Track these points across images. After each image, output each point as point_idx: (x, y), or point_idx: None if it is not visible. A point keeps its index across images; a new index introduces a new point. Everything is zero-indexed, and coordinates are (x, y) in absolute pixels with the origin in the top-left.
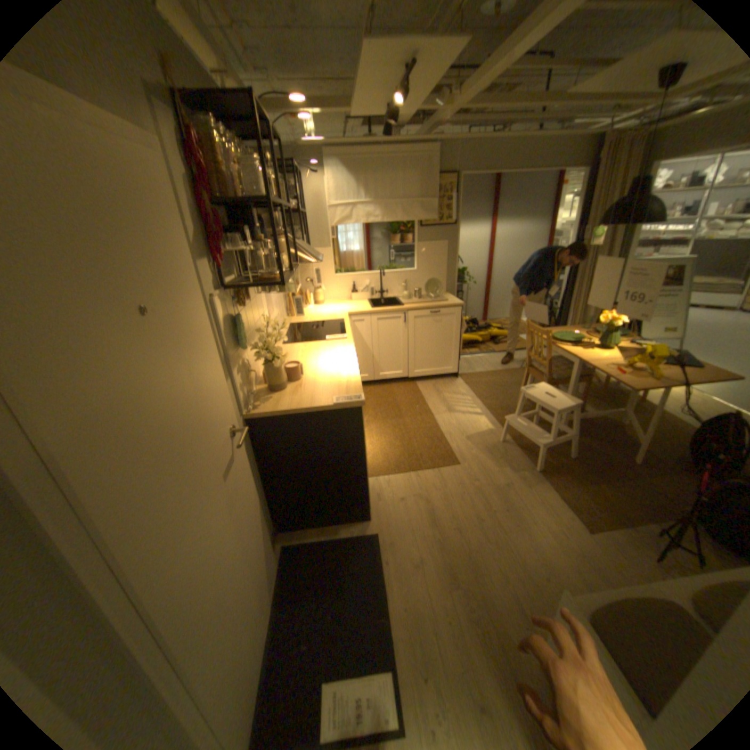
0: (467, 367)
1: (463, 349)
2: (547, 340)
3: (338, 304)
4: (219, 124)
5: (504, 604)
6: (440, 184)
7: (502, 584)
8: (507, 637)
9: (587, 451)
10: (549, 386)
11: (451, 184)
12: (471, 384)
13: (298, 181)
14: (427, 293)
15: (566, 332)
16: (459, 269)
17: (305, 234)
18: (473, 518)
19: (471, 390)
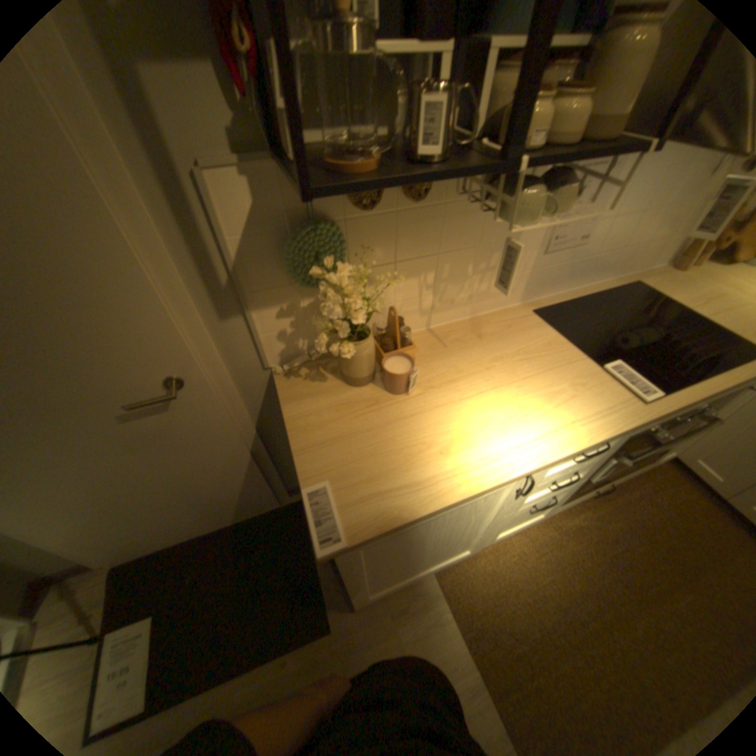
0: None
1: None
2: None
3: None
4: None
5: None
6: None
7: None
8: None
9: None
10: None
11: None
12: None
13: None
14: None
15: None
16: None
17: None
18: None
19: None
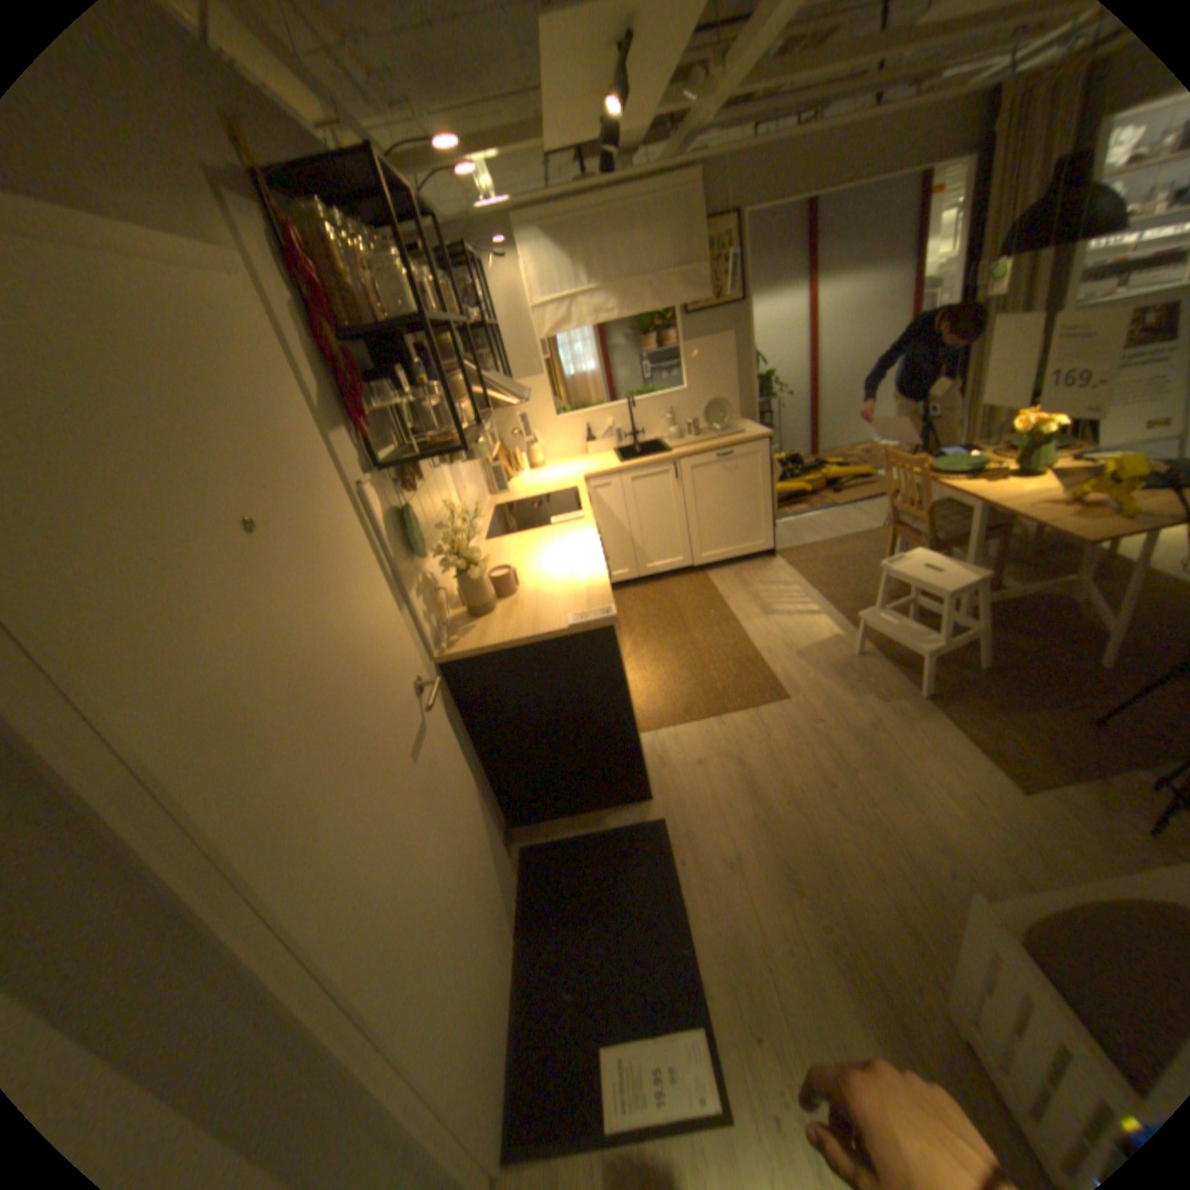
0: (790, 537)
1: (782, 509)
2: (922, 475)
3: (567, 464)
4: (332, 210)
5: (881, 917)
6: (712, 236)
7: (876, 886)
8: (890, 970)
9: (1012, 654)
10: (933, 553)
11: (729, 233)
12: (800, 565)
13: (478, 276)
14: (709, 425)
15: (955, 456)
16: (762, 375)
17: (500, 361)
18: (818, 783)
19: (801, 575)
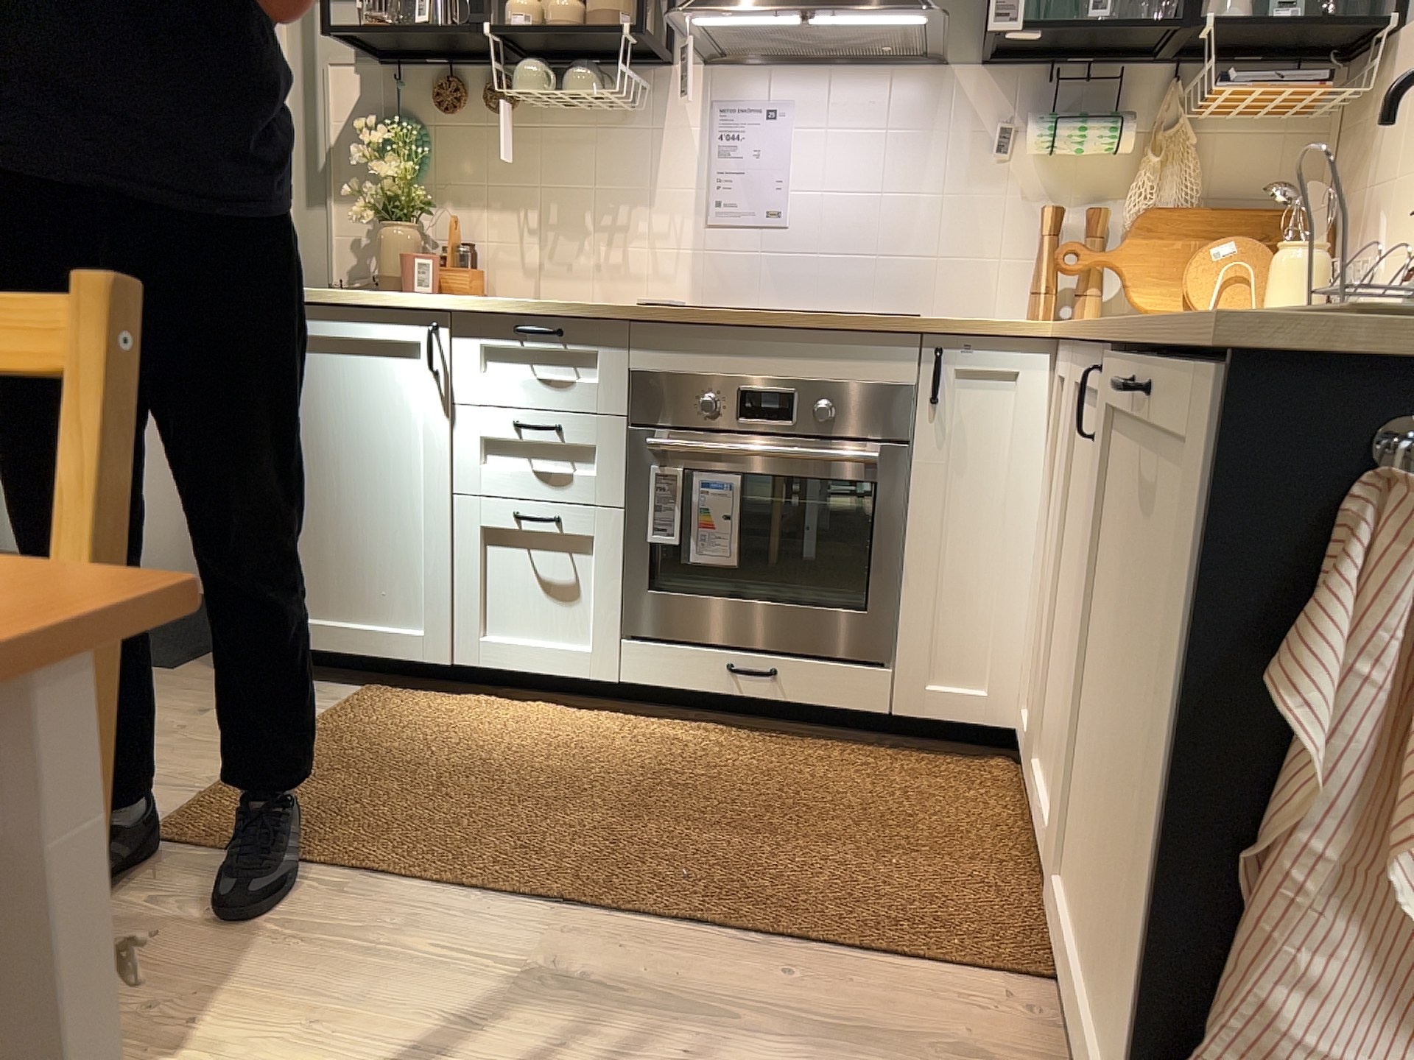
0: None
1: None
2: None
3: None
4: None
5: None
6: None
7: None
8: None
9: None
10: None
11: None
12: None
13: None
14: None
15: None
16: None
17: None
18: None
19: None
